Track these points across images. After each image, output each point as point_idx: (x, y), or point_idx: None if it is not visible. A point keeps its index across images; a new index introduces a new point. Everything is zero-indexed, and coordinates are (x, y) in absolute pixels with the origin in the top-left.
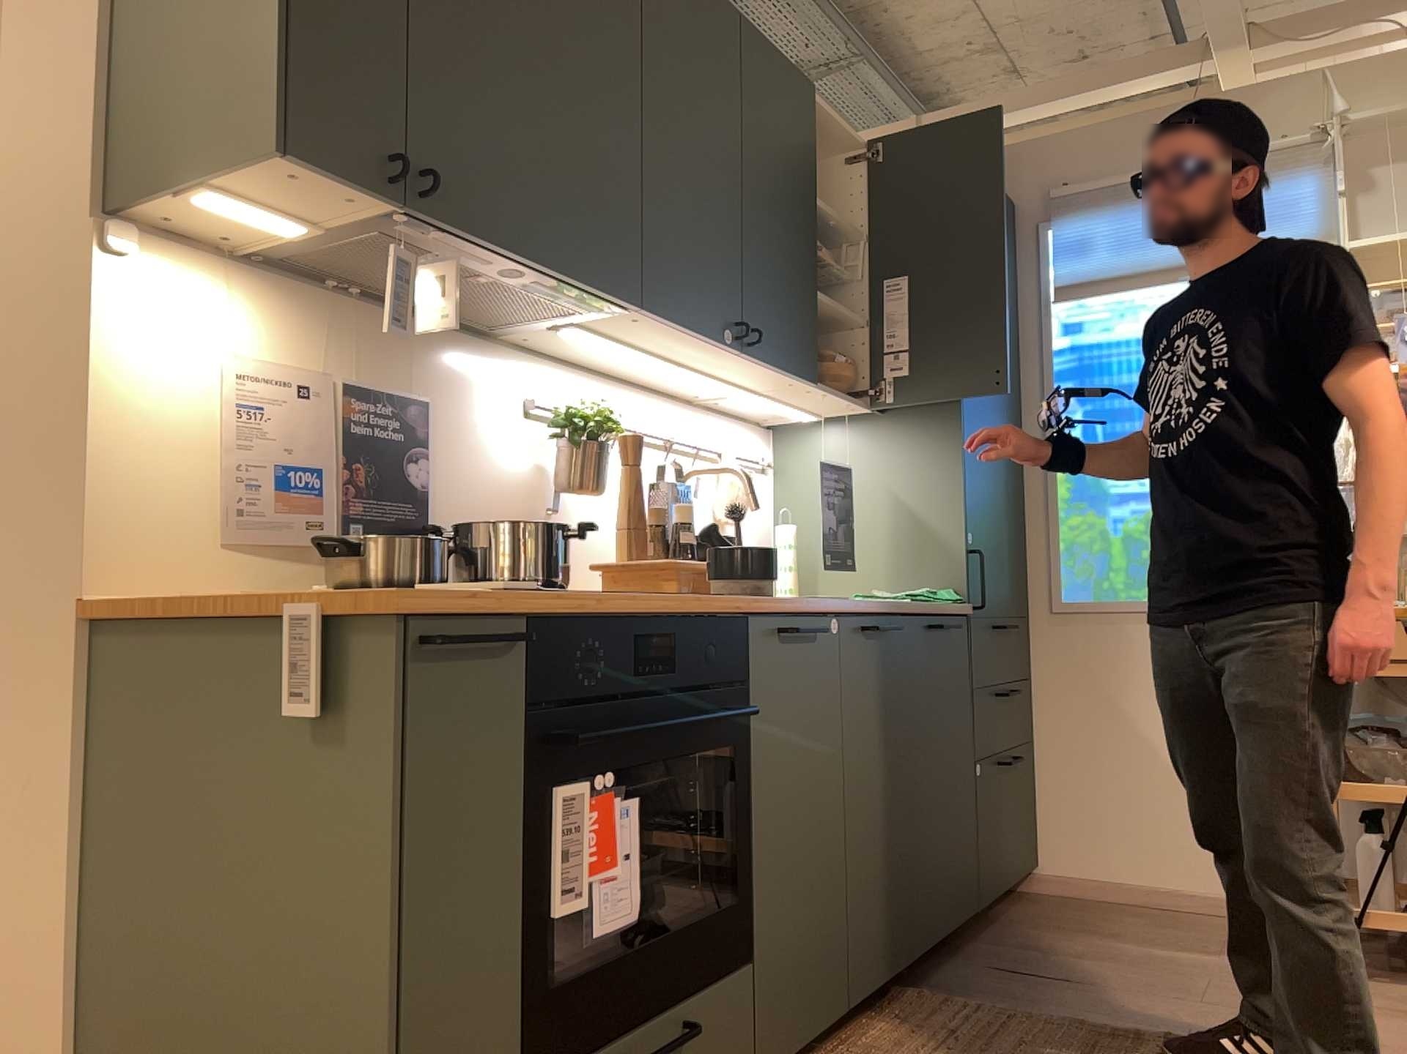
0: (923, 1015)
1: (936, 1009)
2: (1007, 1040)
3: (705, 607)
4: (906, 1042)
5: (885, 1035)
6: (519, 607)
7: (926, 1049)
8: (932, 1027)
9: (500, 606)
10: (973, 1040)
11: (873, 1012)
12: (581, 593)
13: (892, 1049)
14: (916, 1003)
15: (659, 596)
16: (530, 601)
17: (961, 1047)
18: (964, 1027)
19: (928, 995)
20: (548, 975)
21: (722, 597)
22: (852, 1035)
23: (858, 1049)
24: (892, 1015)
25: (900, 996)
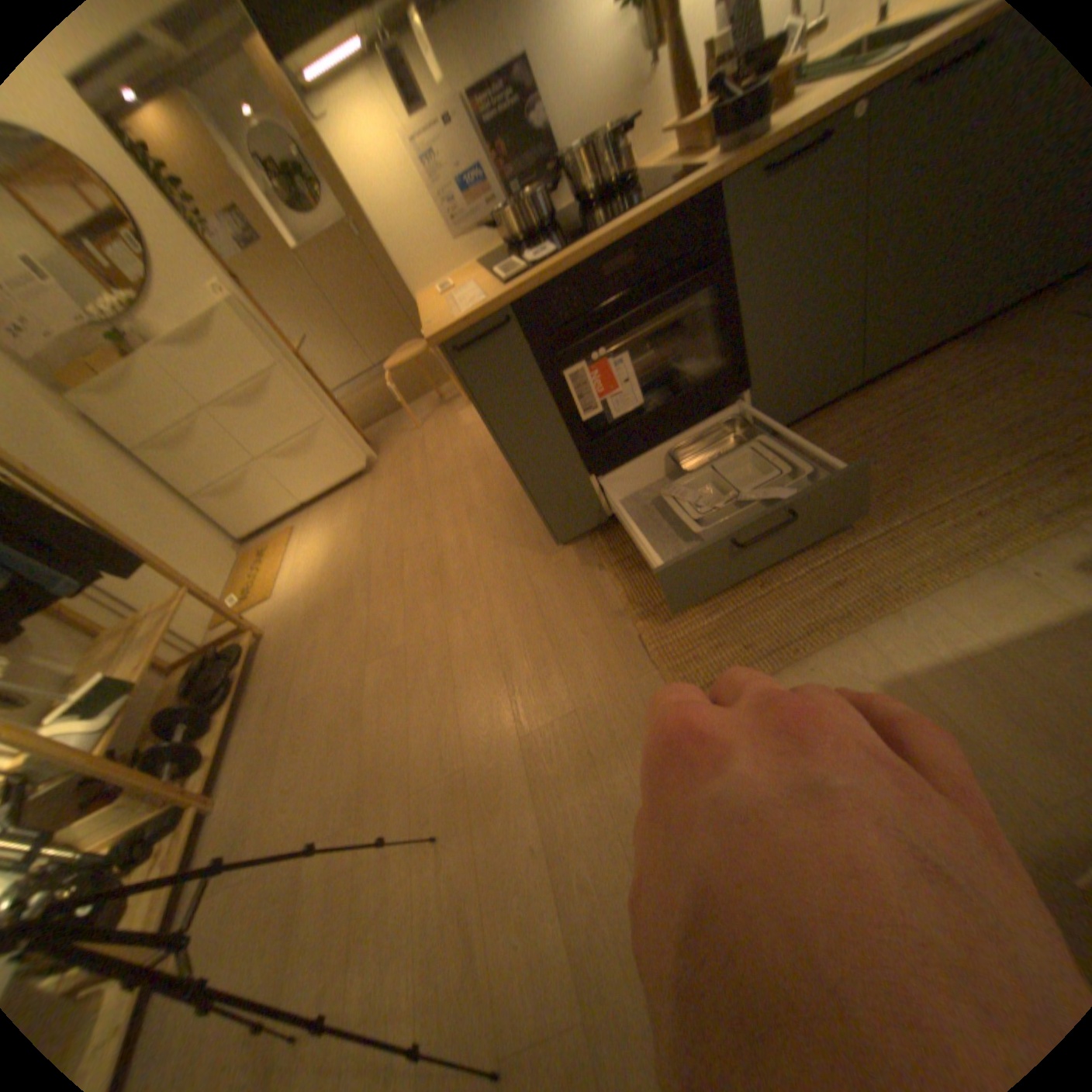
0: (945, 370)
1: (962, 363)
2: (989, 395)
3: (666, 201)
4: (907, 394)
5: (899, 387)
6: (505, 296)
7: (917, 400)
8: (939, 382)
9: (487, 309)
10: (960, 395)
11: (912, 365)
12: (554, 255)
13: (892, 400)
14: (952, 357)
15: (626, 213)
16: (504, 297)
17: (943, 401)
18: (966, 382)
19: (968, 351)
20: (602, 428)
21: (698, 170)
22: (876, 387)
23: (868, 399)
24: (920, 370)
25: (943, 351)
